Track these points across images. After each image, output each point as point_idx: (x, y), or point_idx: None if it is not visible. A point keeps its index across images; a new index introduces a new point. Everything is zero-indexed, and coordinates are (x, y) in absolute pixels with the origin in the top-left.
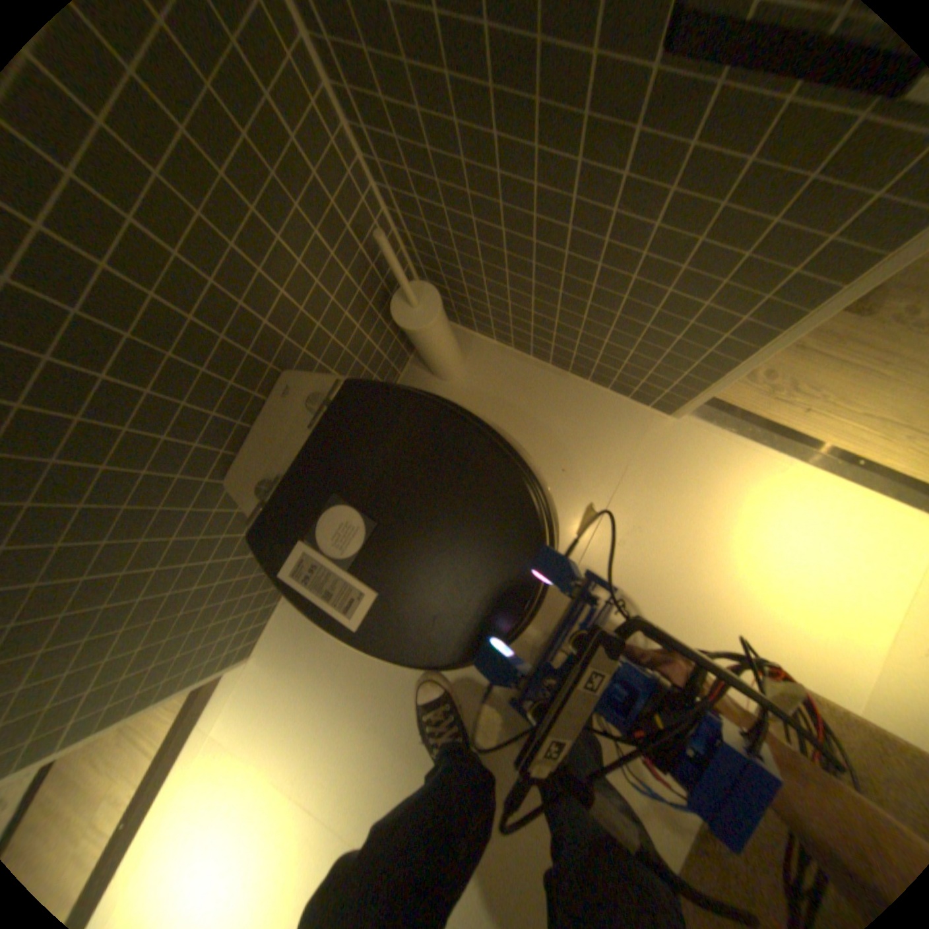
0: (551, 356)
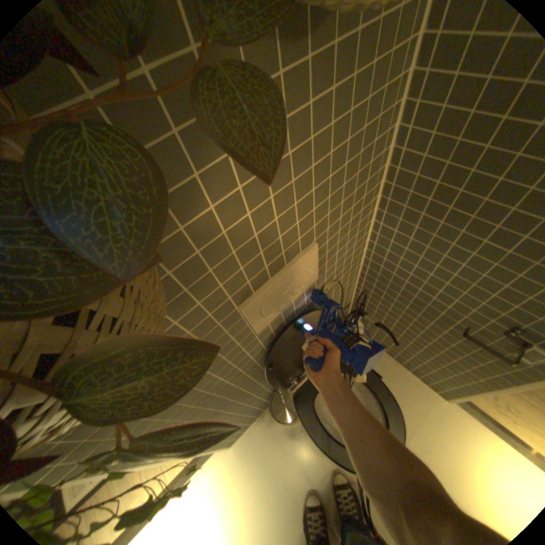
0: (396, 357)
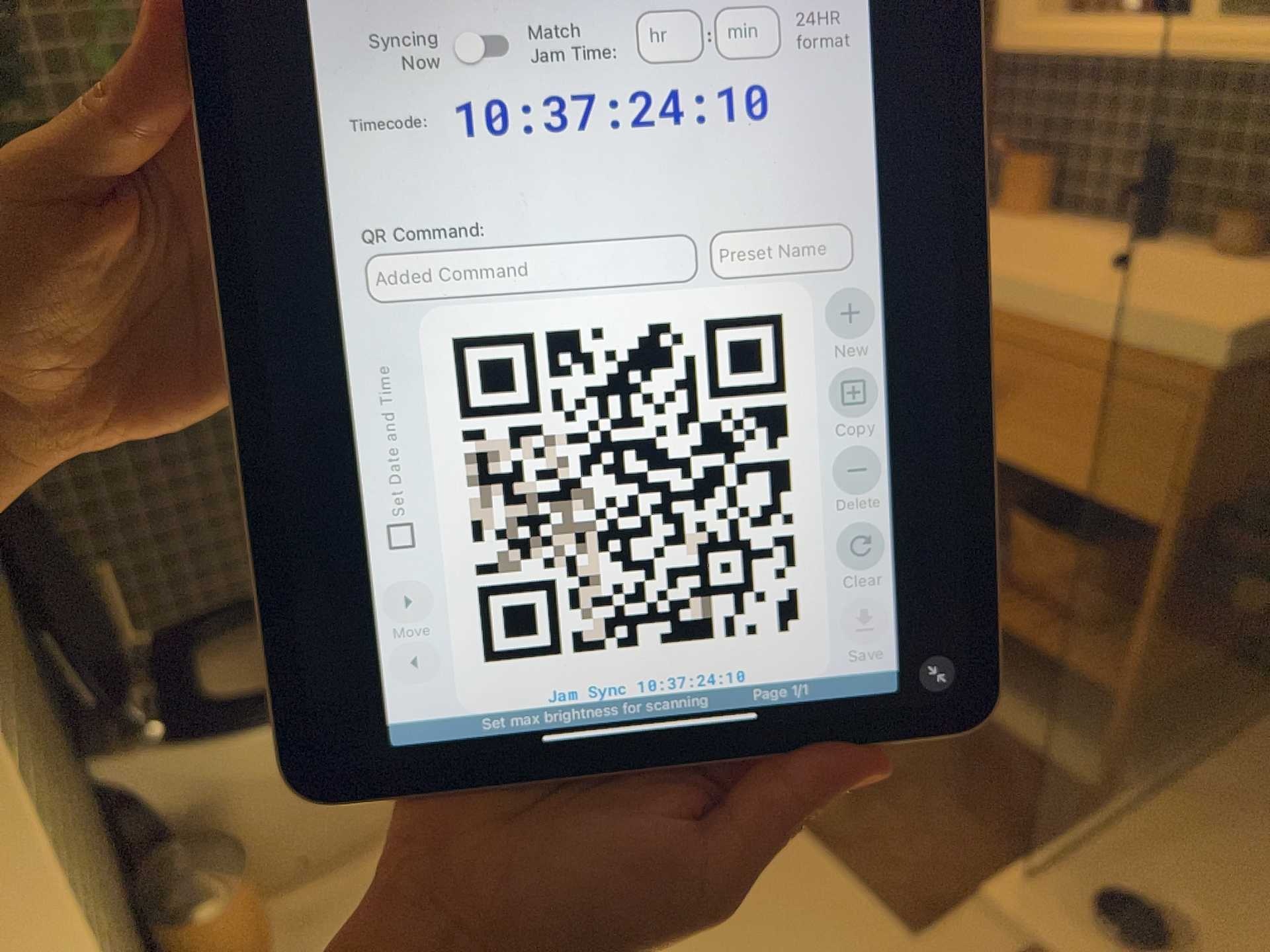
0: None
